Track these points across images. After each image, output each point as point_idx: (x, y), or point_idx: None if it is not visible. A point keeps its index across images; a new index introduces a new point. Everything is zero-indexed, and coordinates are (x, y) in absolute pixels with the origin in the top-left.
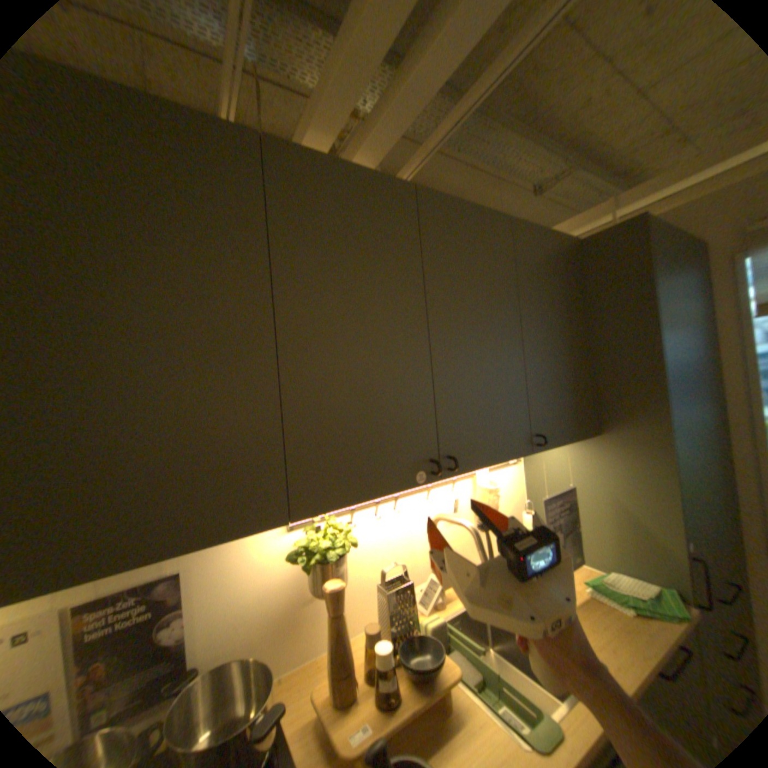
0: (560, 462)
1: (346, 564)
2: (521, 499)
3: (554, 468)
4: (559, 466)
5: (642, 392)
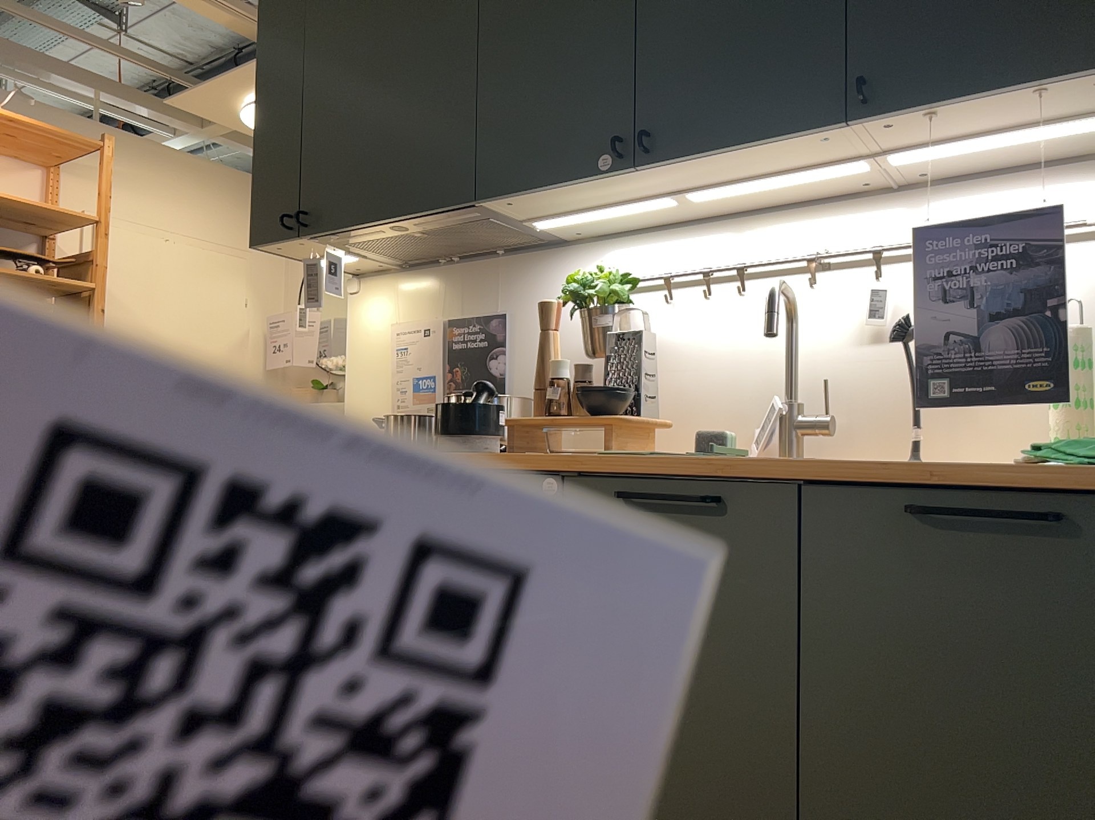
0: None
1: (608, 316)
2: None
3: None
4: None
5: None
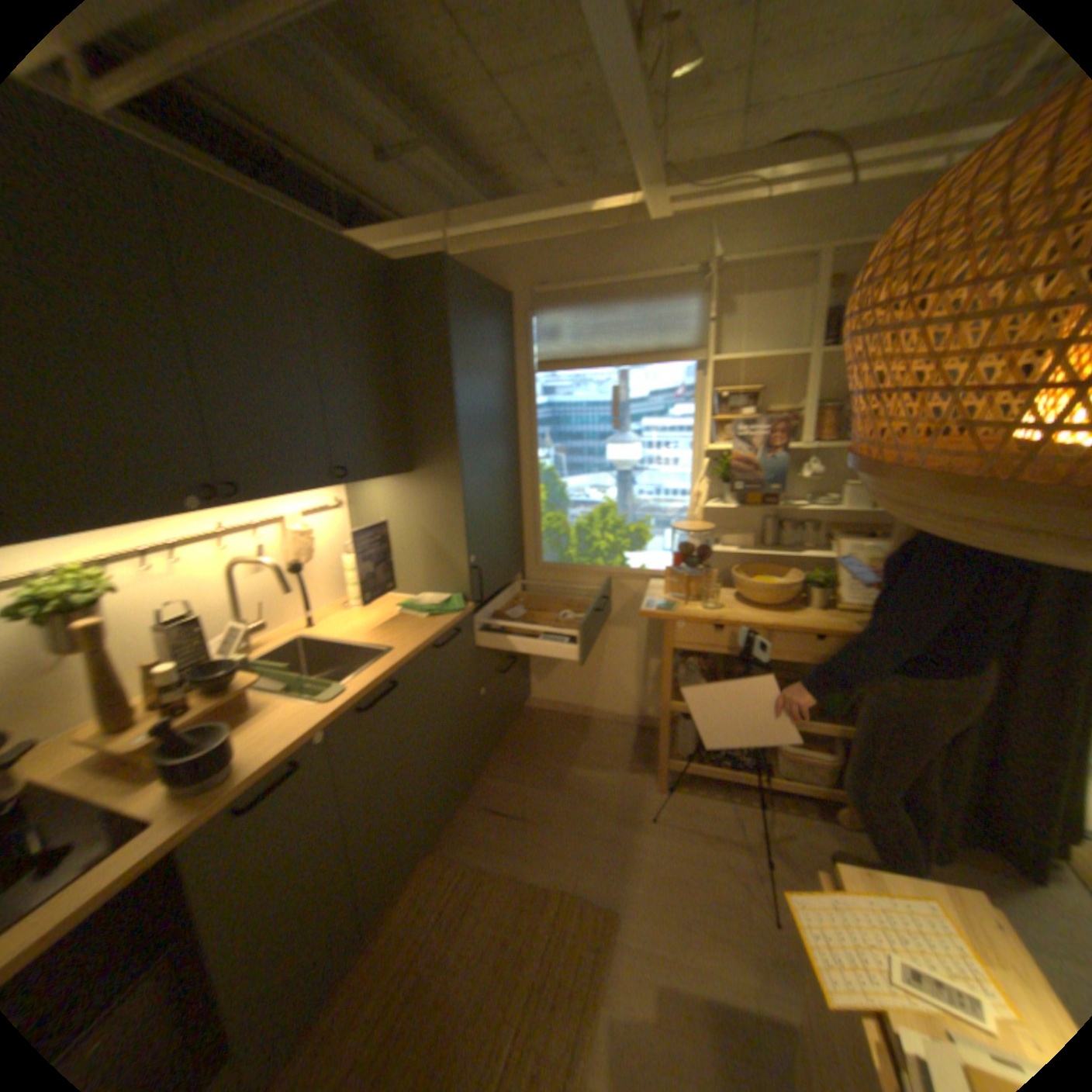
0: (378, 504)
1: (97, 615)
2: (341, 545)
3: (373, 510)
4: (377, 508)
5: (439, 433)
